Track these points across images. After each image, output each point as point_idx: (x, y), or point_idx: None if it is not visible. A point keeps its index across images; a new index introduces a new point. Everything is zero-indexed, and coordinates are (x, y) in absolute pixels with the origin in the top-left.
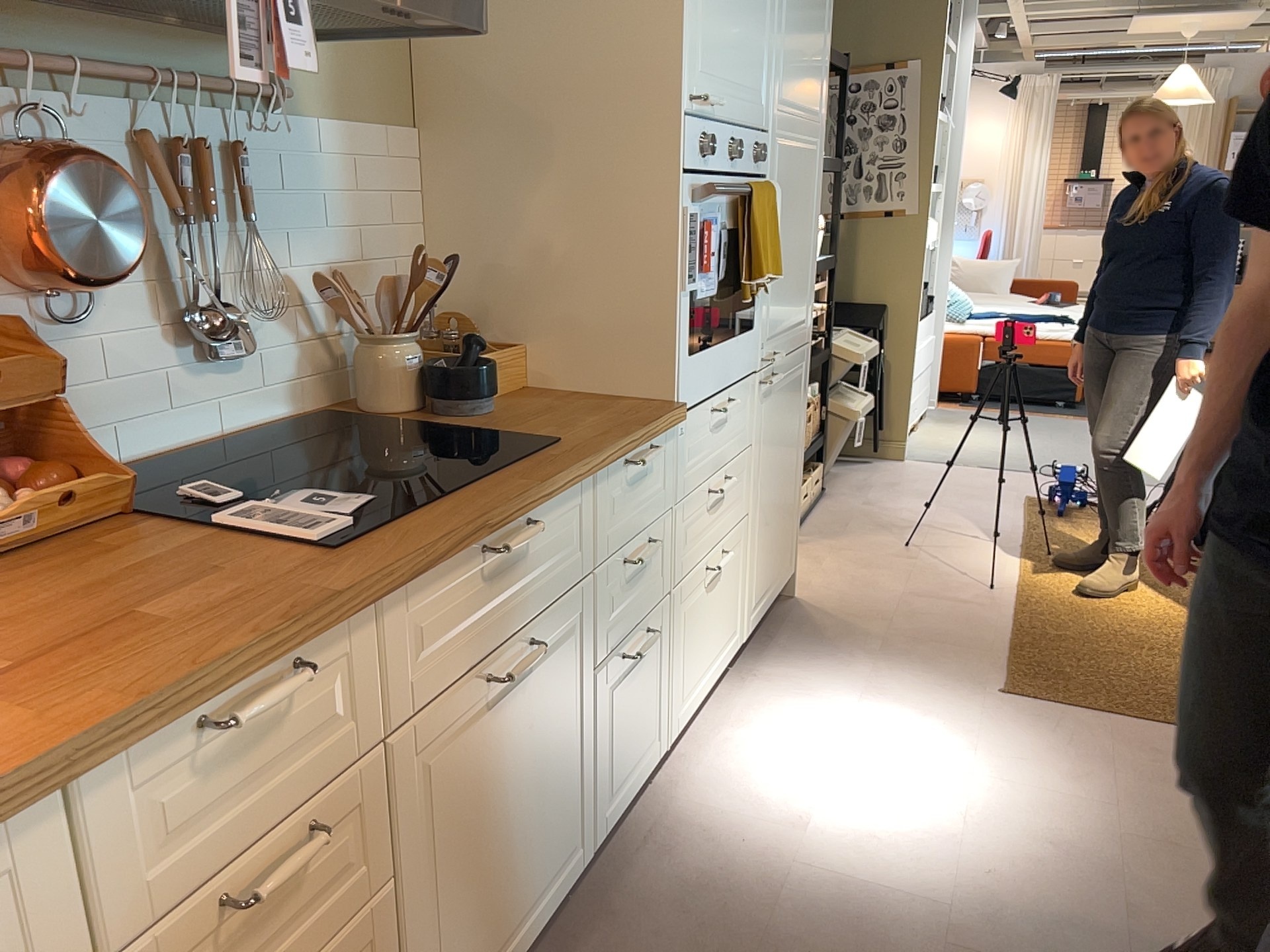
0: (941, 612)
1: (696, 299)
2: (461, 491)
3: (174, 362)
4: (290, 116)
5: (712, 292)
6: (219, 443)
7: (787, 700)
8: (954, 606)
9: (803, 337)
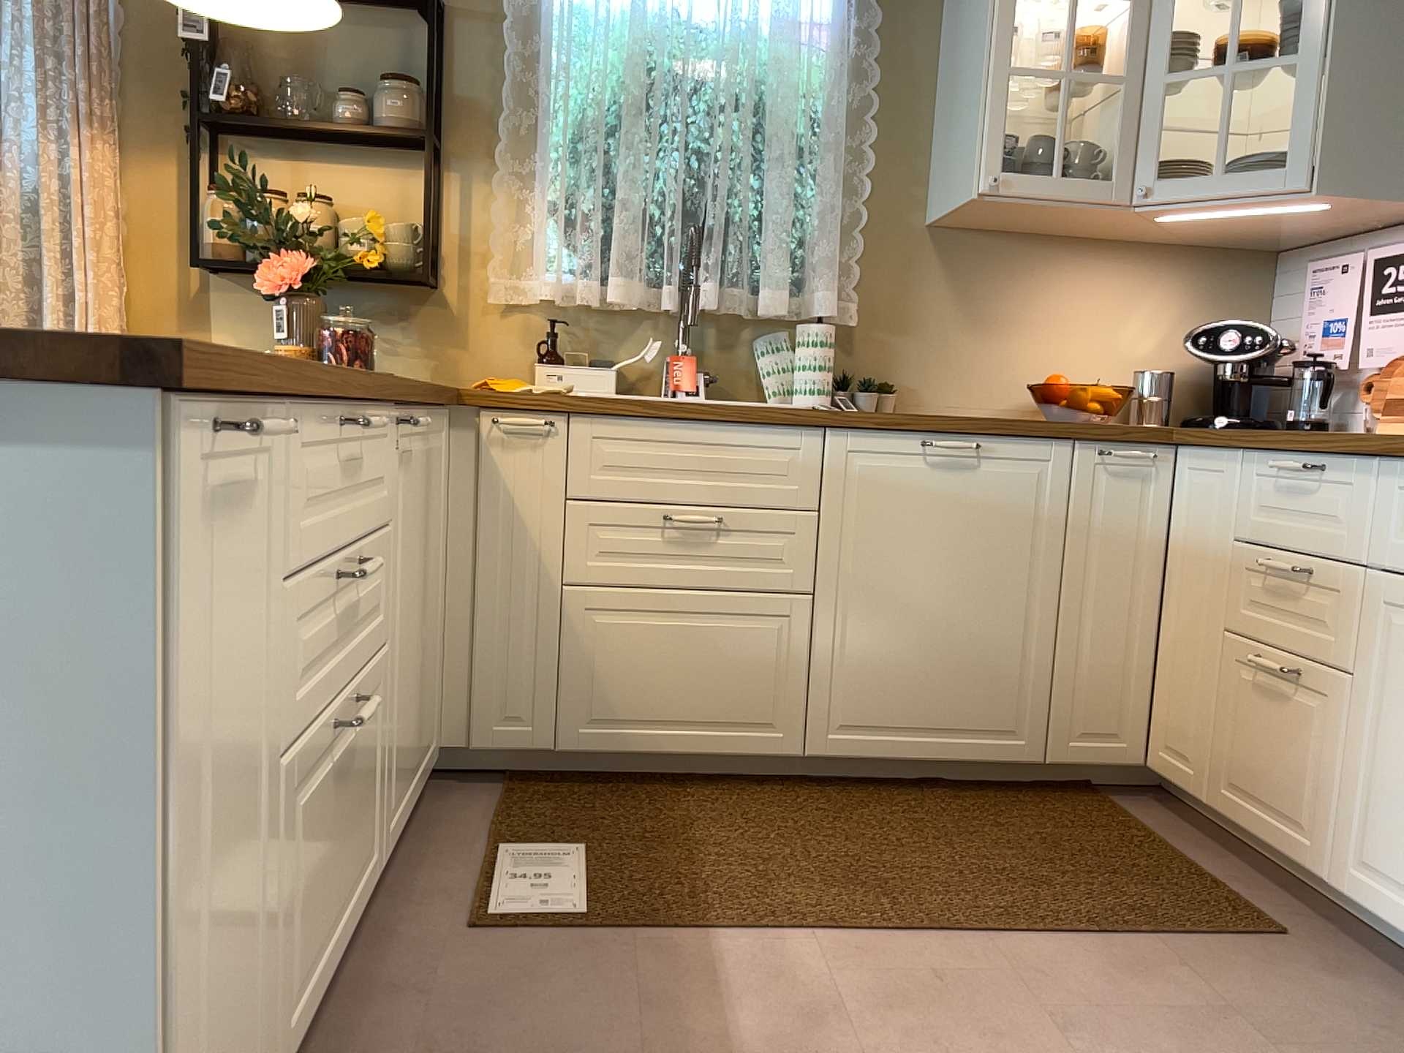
0: None
1: None
2: None
3: None
4: None
5: None
6: None
7: None
8: None
9: None
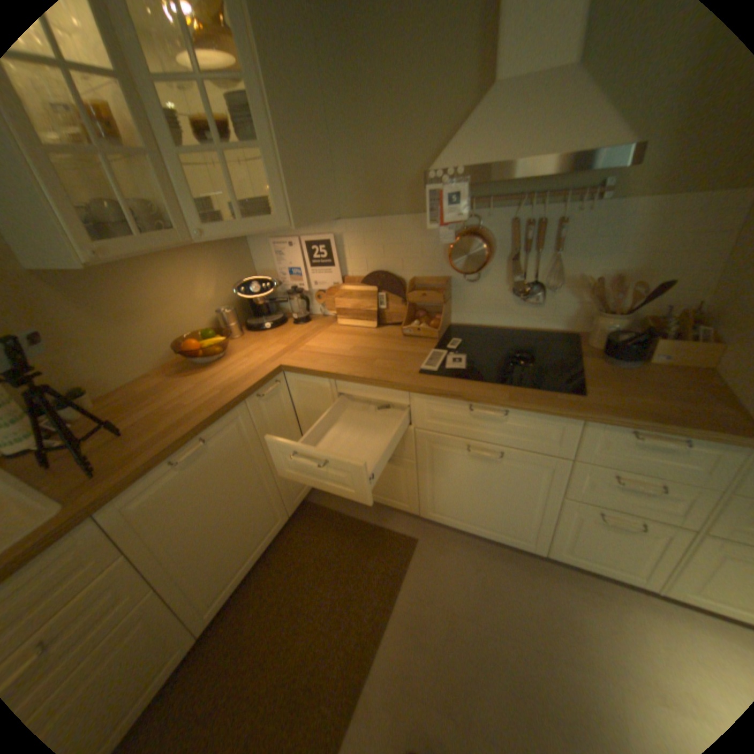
0: None
1: None
2: (488, 384)
3: (511, 298)
4: (614, 197)
5: None
6: (522, 330)
7: None
8: None
9: None
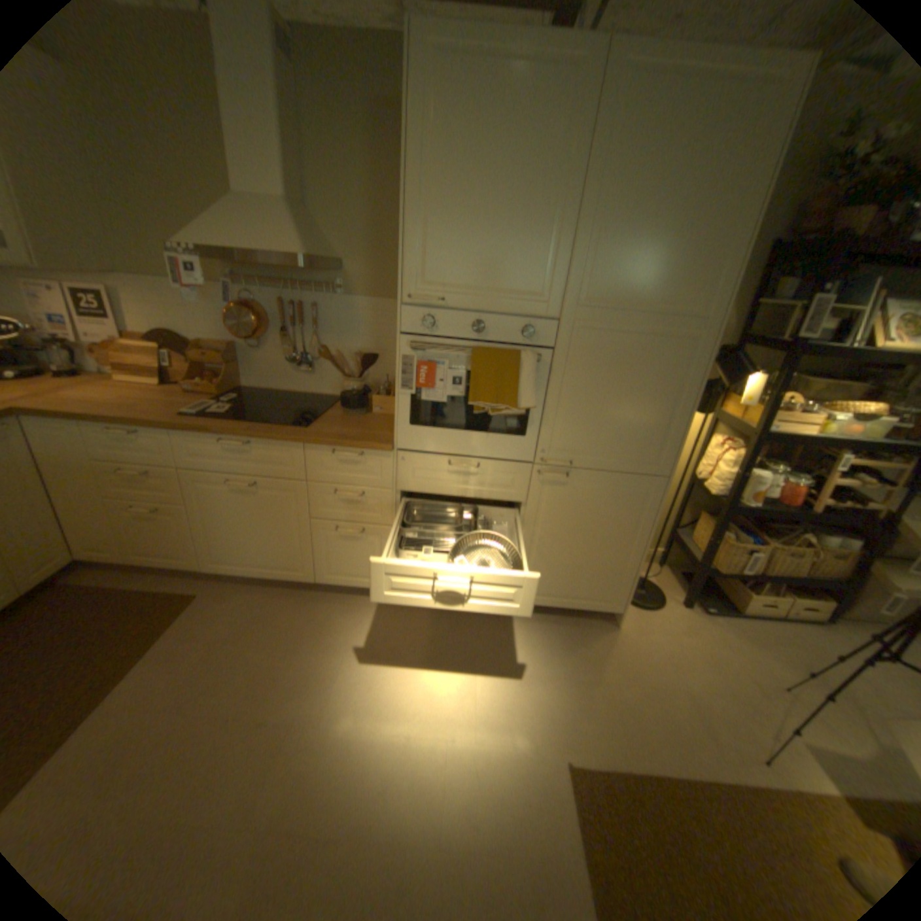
0: (678, 722)
1: (421, 400)
2: (236, 422)
3: (289, 366)
4: (344, 295)
5: (438, 400)
6: (302, 394)
7: (487, 639)
8: (697, 732)
9: (644, 468)
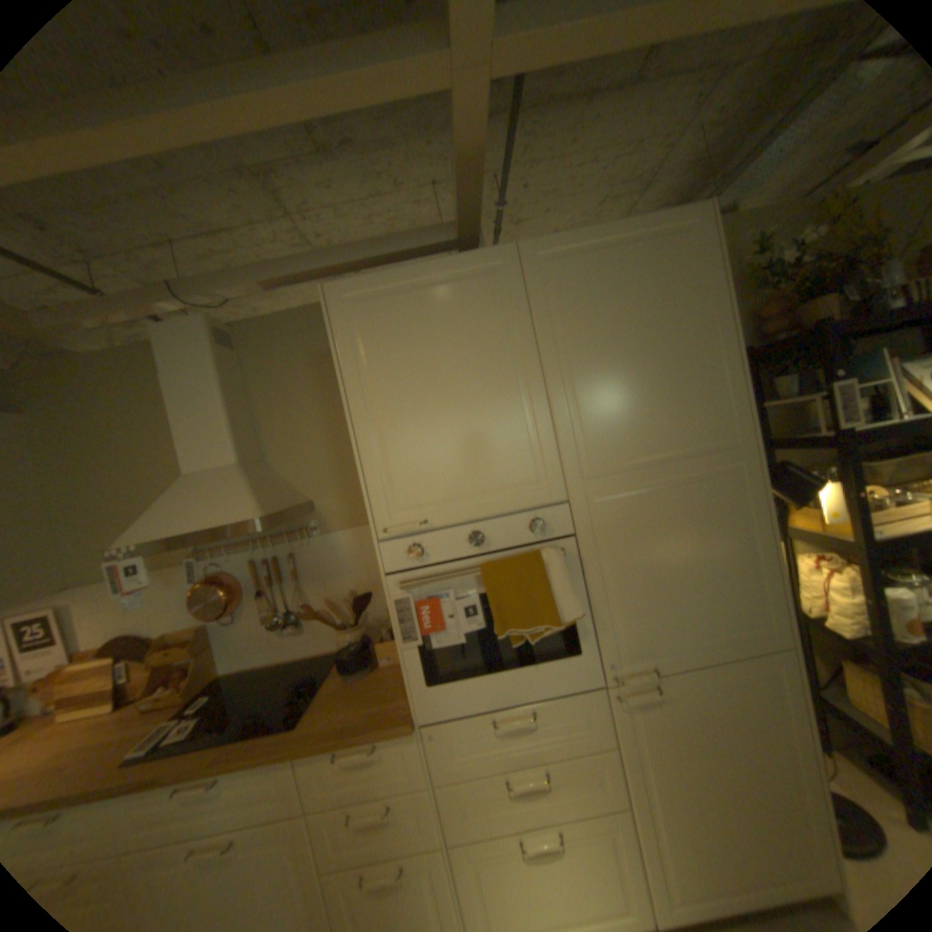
0: None
1: (432, 649)
2: (197, 753)
3: (271, 634)
4: (320, 535)
5: (455, 643)
6: (292, 663)
7: None
8: None
9: (758, 648)
